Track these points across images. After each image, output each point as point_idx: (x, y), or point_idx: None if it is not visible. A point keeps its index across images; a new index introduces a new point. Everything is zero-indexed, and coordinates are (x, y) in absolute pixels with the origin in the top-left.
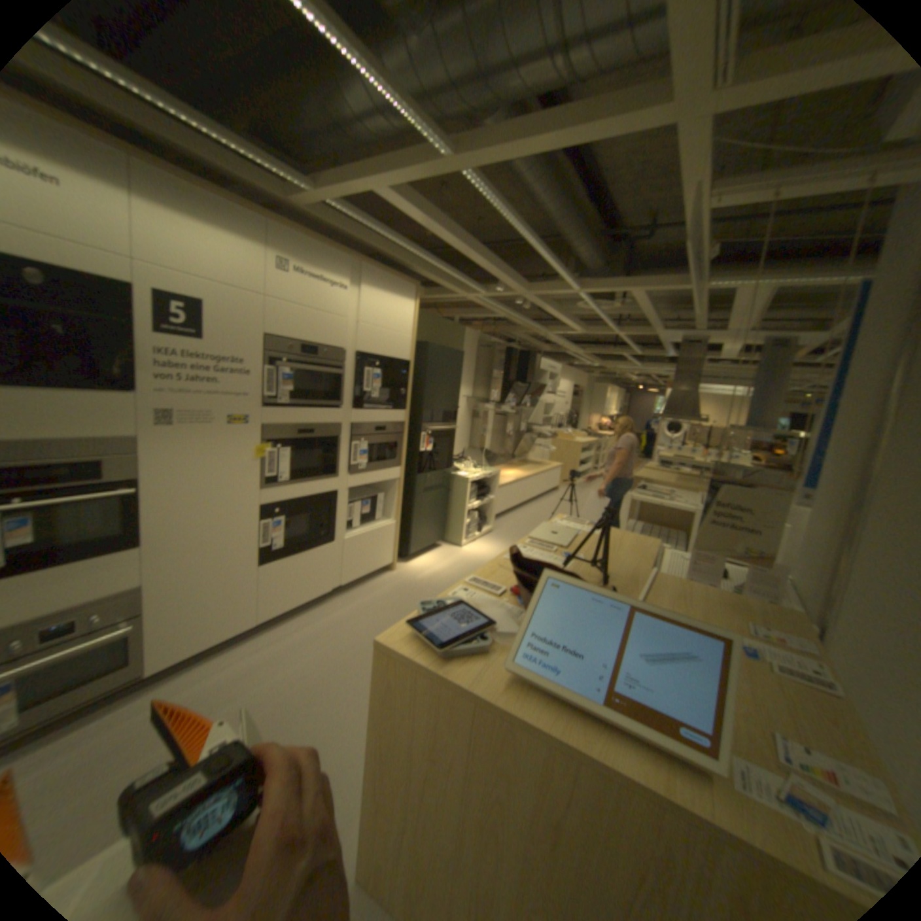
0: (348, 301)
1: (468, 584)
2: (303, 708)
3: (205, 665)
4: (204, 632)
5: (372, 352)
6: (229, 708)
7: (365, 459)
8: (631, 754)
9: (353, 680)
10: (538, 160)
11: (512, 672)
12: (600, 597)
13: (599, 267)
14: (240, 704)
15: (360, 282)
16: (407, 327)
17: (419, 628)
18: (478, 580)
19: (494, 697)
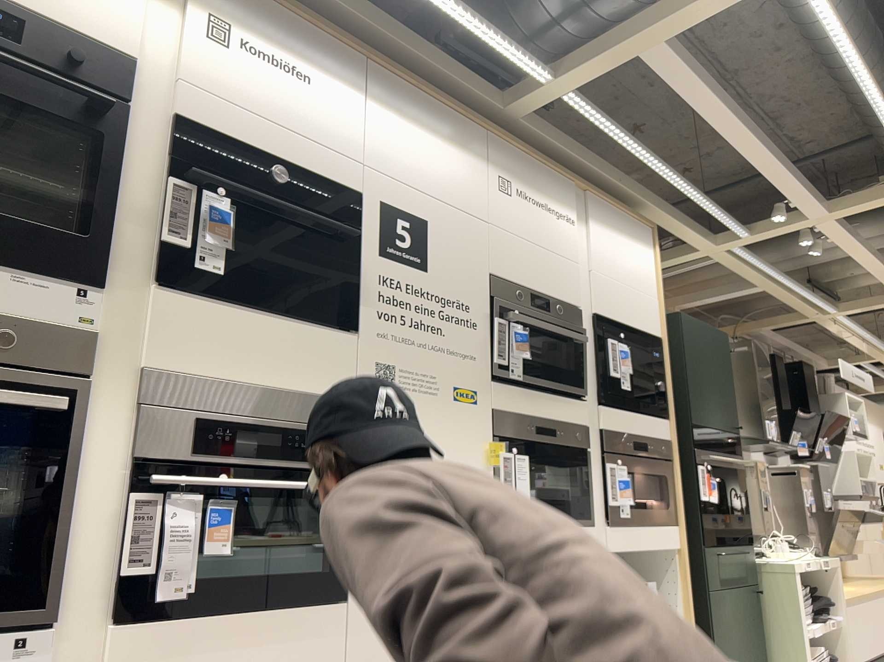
0: (575, 238)
1: None
2: None
3: None
4: None
5: (612, 315)
6: None
7: (629, 496)
8: None
9: None
10: None
11: None
12: None
13: None
14: None
15: (585, 216)
16: (648, 283)
17: None
18: None
19: None
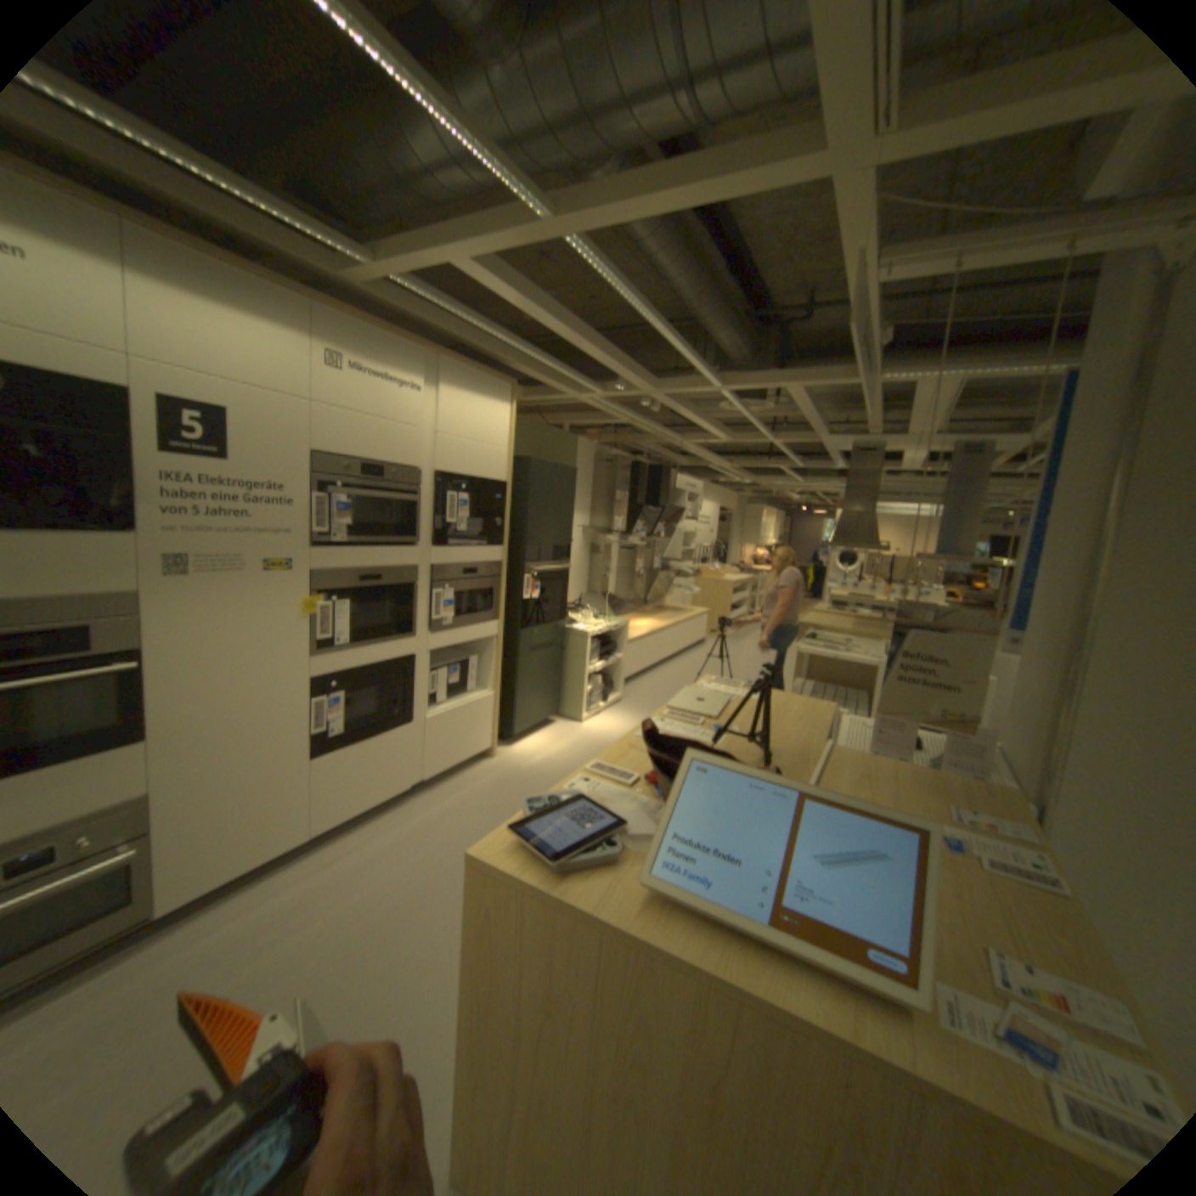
0: (420, 406)
1: (588, 773)
2: (373, 951)
3: (237, 899)
4: (235, 853)
5: (455, 472)
6: (271, 956)
7: (450, 612)
8: (806, 988)
9: (441, 908)
10: (661, 224)
11: (648, 888)
12: (759, 783)
13: (743, 358)
14: (286, 949)
15: (436, 382)
16: (500, 438)
17: (524, 835)
18: (601, 767)
19: (626, 922)
